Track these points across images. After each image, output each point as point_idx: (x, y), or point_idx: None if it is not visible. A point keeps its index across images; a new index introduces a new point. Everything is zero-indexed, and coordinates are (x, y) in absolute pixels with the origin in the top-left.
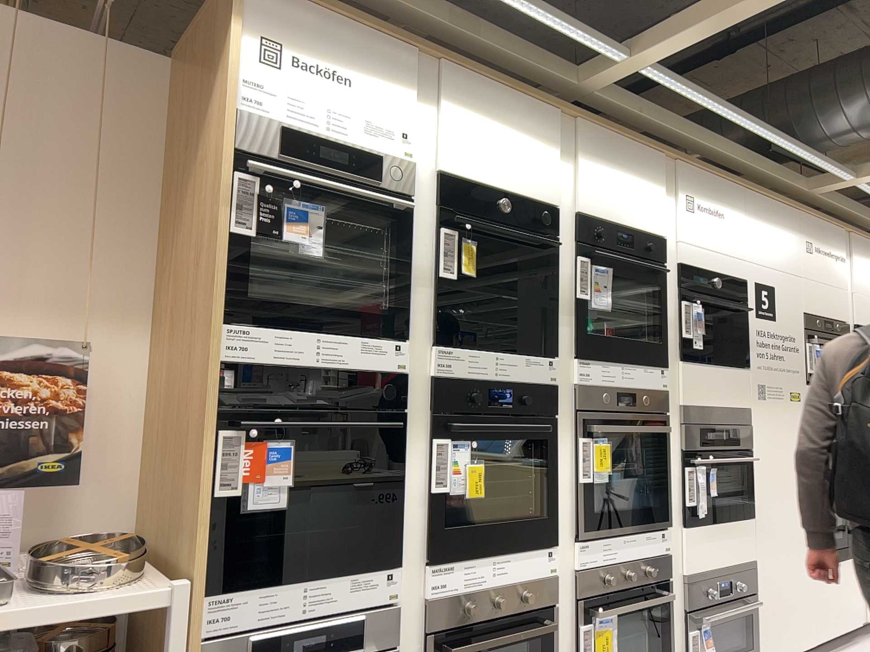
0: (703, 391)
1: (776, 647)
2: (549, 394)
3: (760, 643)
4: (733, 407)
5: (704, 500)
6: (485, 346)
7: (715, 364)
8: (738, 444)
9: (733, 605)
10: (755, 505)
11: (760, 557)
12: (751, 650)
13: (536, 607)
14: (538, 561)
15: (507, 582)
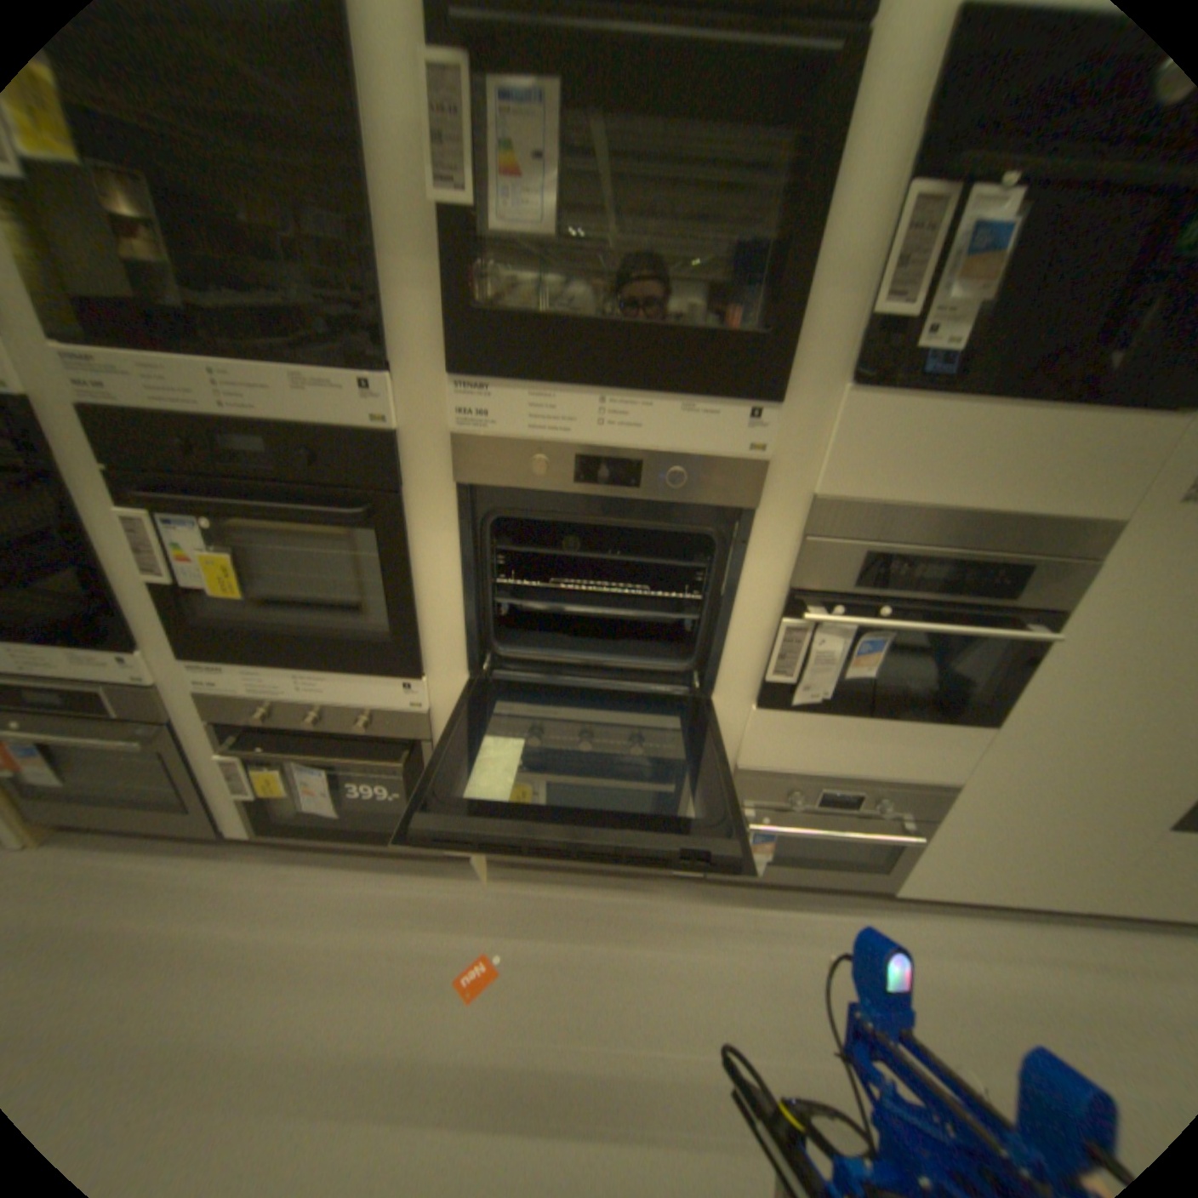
0: (924, 467)
1: (959, 890)
2: (366, 447)
3: (914, 876)
4: (1059, 513)
5: (827, 682)
6: (178, 344)
7: (1027, 393)
8: (1015, 597)
9: (854, 826)
10: (1020, 713)
11: (983, 786)
12: (889, 876)
13: (384, 738)
14: (383, 691)
15: (324, 702)
